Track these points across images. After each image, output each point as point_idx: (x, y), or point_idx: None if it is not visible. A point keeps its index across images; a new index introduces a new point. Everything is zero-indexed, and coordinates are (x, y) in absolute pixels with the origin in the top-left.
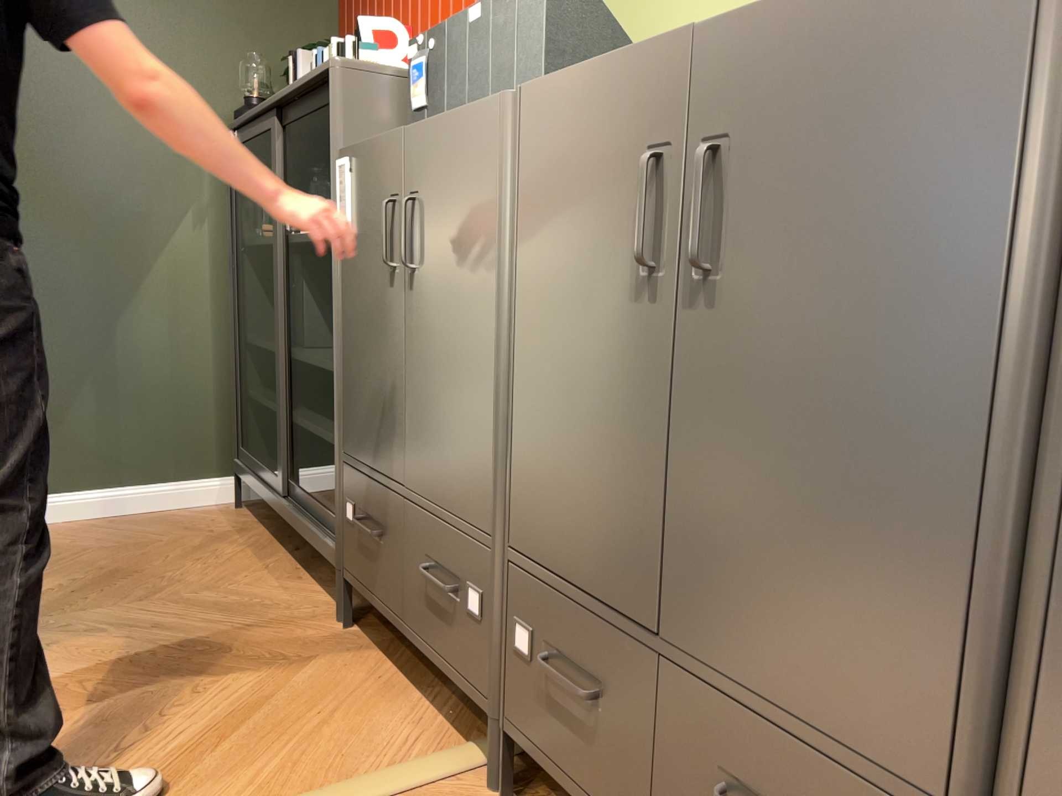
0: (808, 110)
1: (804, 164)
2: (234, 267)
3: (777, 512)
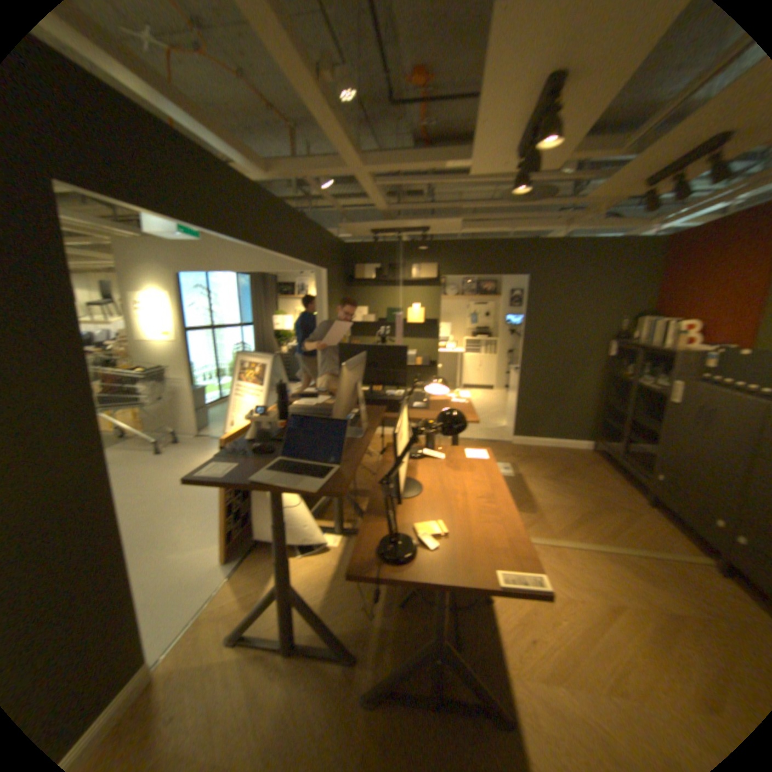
0: None
1: None
2: (606, 380)
3: None
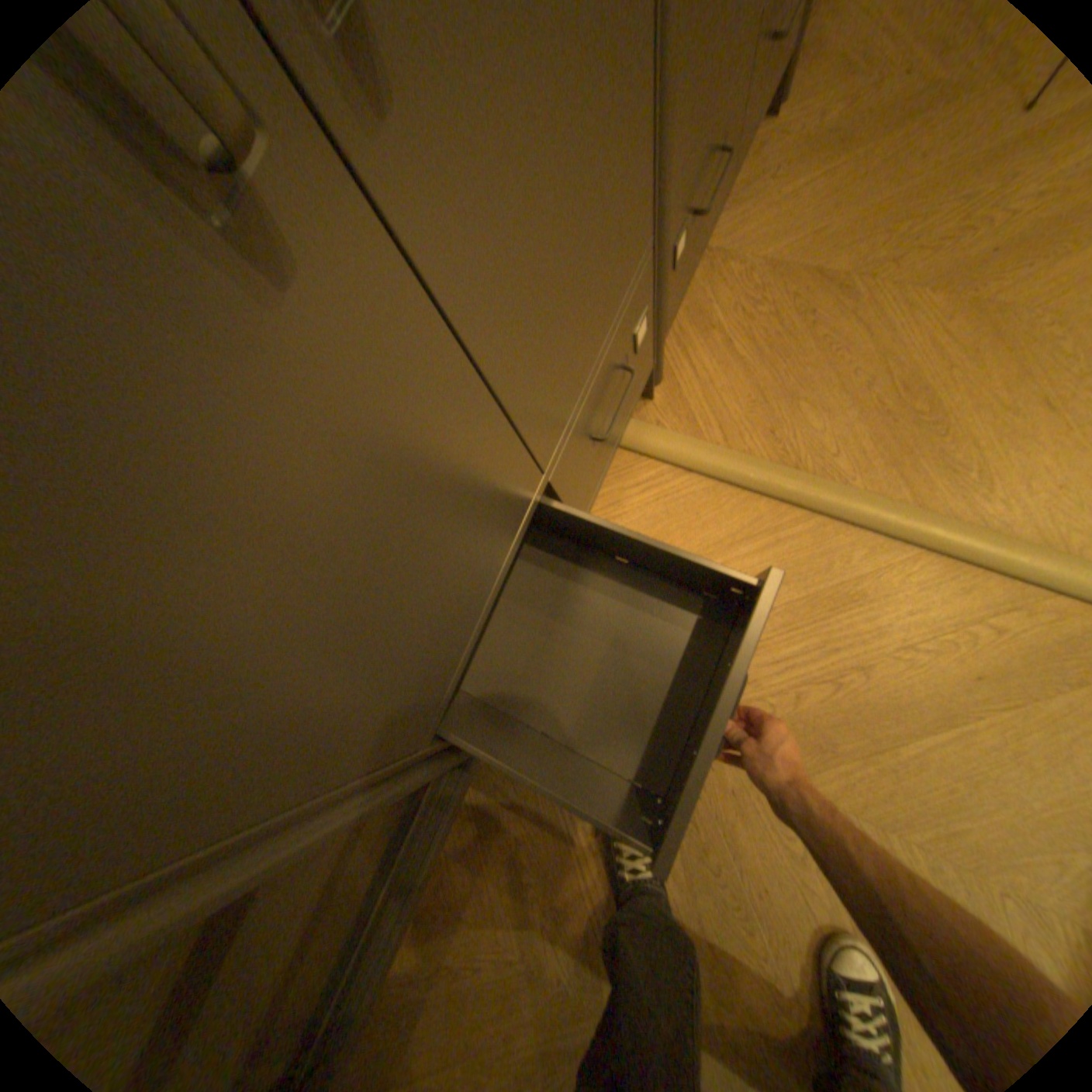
0: None
1: None
2: None
3: None
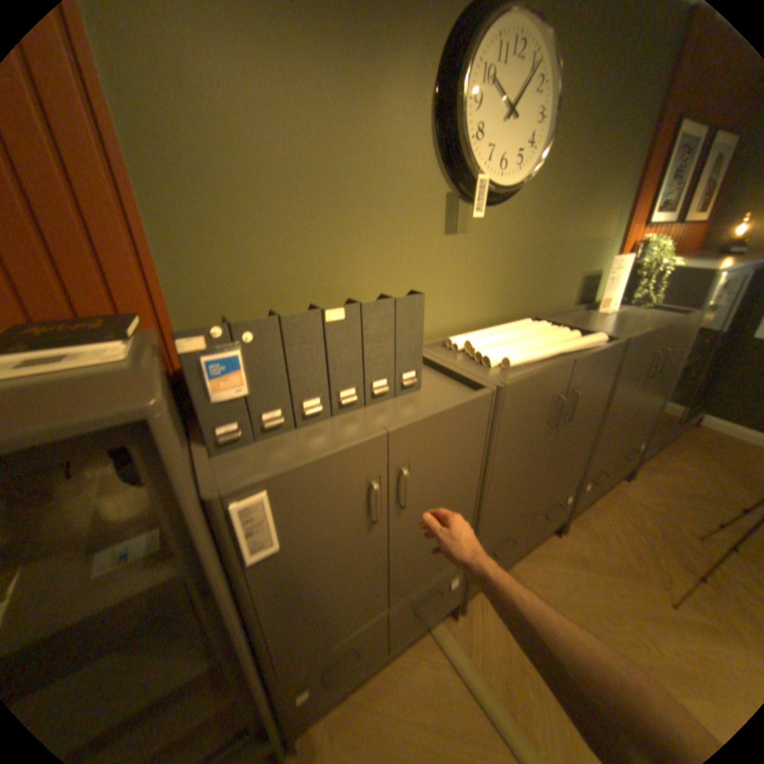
0: (592, 377)
1: (589, 389)
2: None
3: (568, 458)
